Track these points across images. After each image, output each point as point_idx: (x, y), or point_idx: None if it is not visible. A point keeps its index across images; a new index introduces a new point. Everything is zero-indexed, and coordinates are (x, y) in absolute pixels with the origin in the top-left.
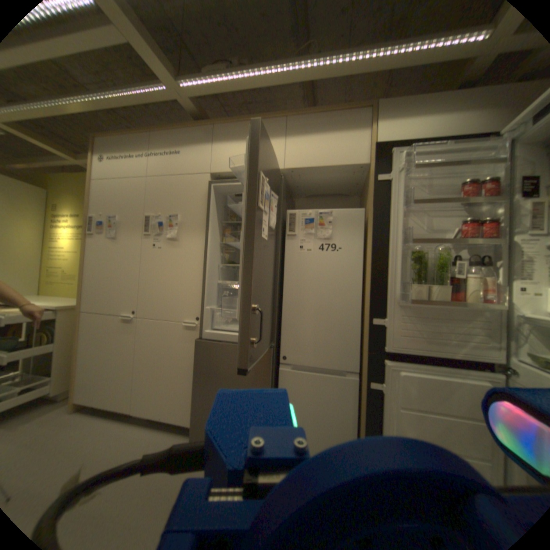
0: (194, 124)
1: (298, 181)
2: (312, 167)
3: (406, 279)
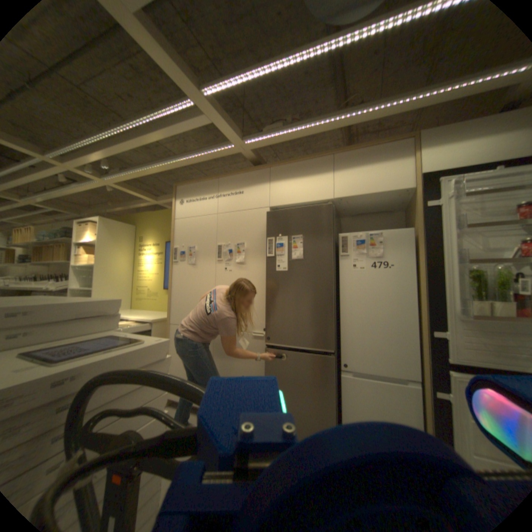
0: (254, 168)
1: (345, 205)
2: (360, 194)
3: (465, 295)
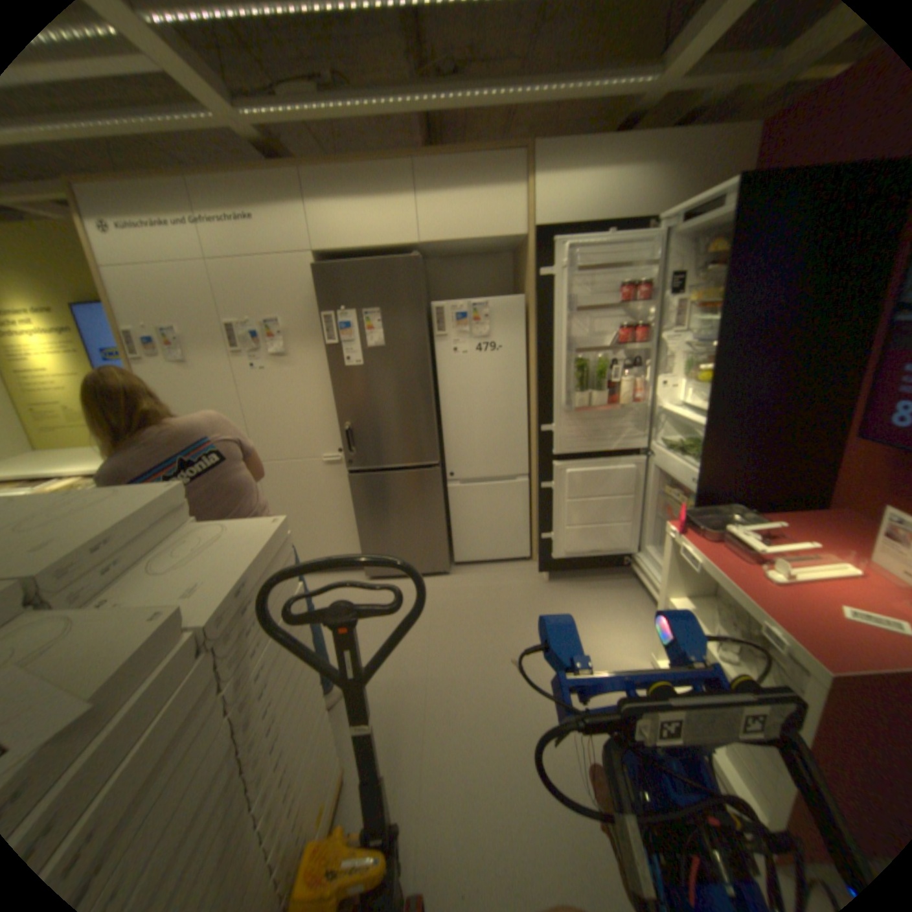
0: (265, 167)
1: (434, 250)
2: (456, 240)
3: (569, 386)
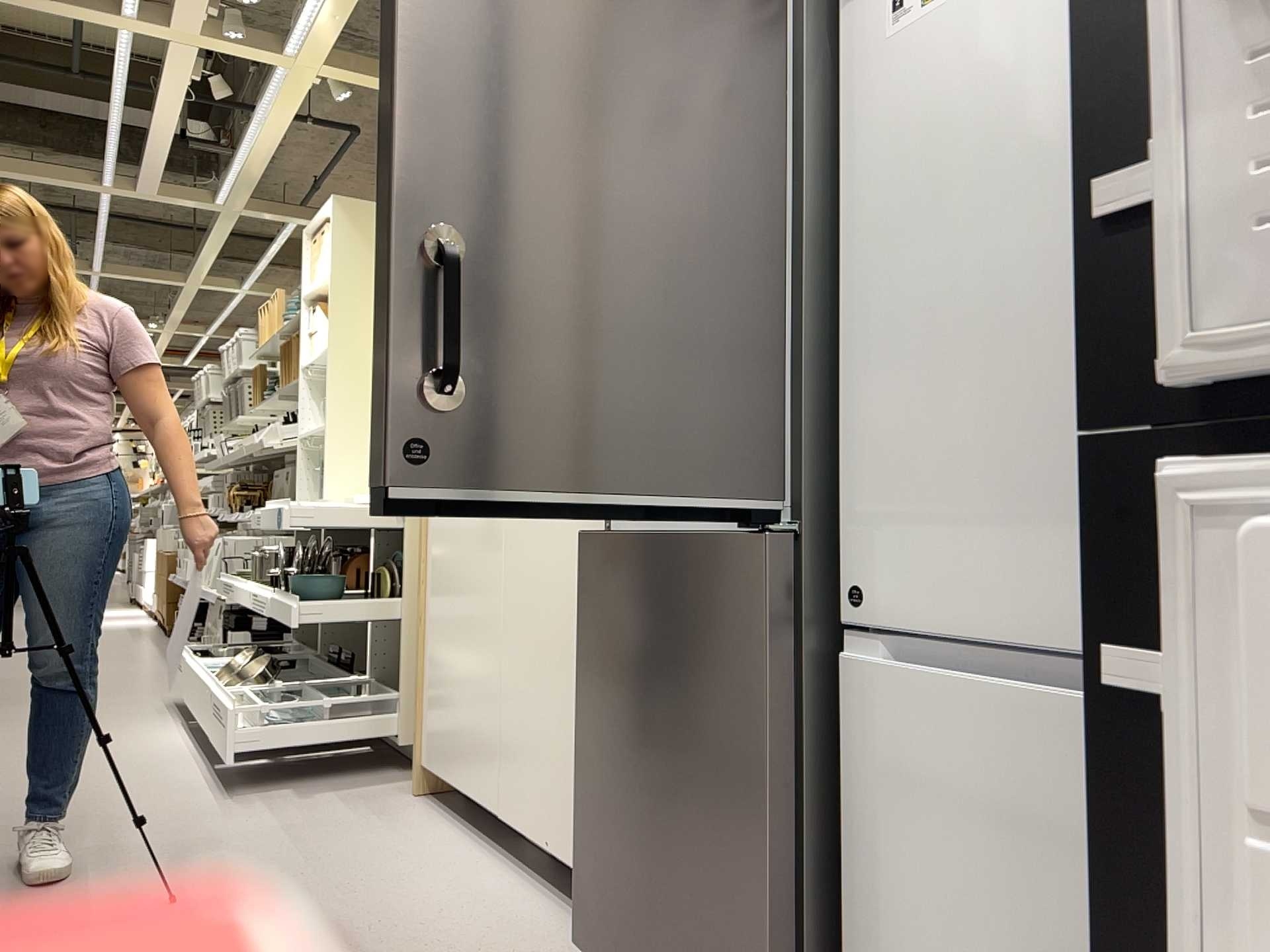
0: None
1: None
2: None
3: None
